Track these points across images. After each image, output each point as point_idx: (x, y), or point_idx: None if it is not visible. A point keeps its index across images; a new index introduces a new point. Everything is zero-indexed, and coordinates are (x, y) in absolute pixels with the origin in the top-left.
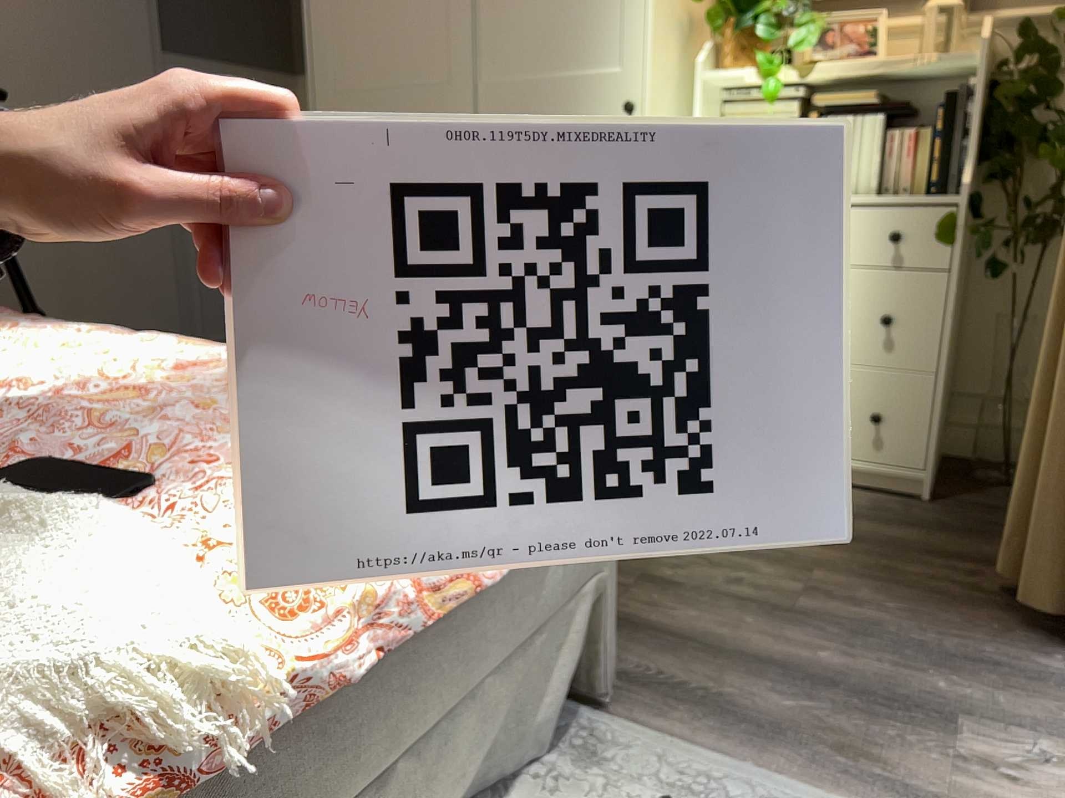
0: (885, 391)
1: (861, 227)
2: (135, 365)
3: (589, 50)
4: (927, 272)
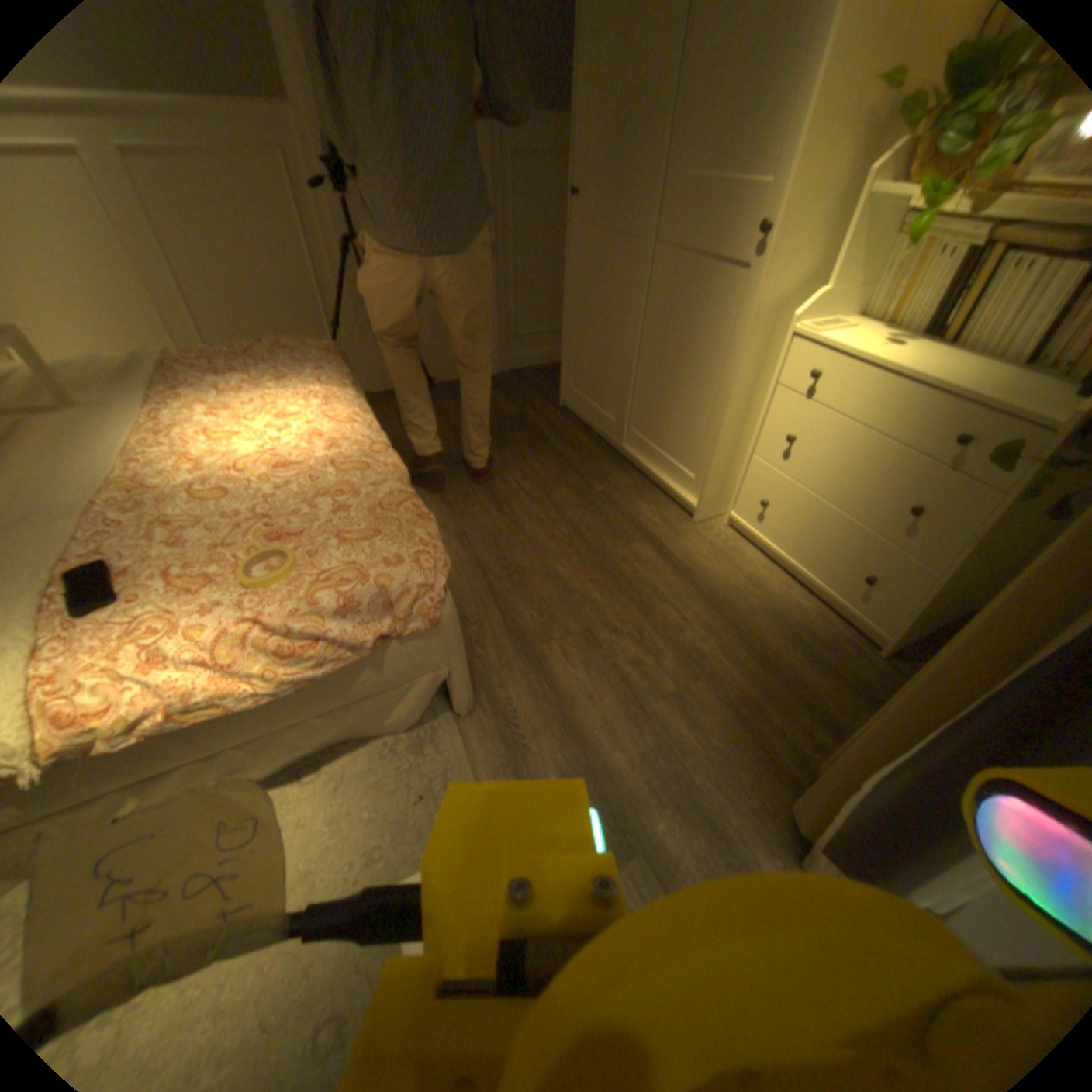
0: (892, 562)
1: (939, 412)
2: (273, 451)
3: (756, 150)
4: (982, 482)
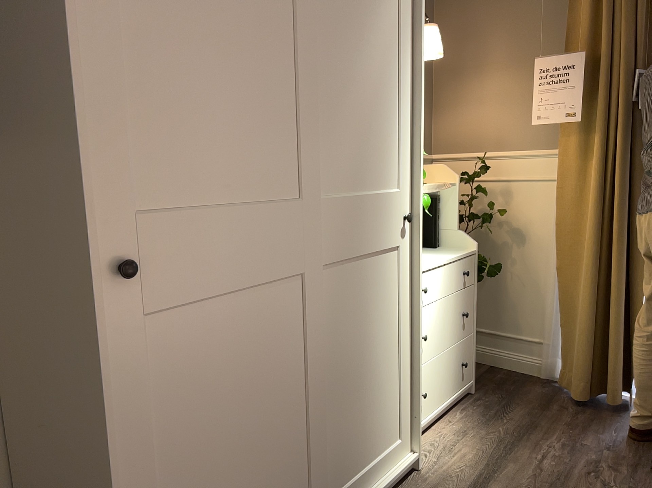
0: (464, 349)
1: (457, 271)
2: None
3: (384, 173)
4: (471, 286)
